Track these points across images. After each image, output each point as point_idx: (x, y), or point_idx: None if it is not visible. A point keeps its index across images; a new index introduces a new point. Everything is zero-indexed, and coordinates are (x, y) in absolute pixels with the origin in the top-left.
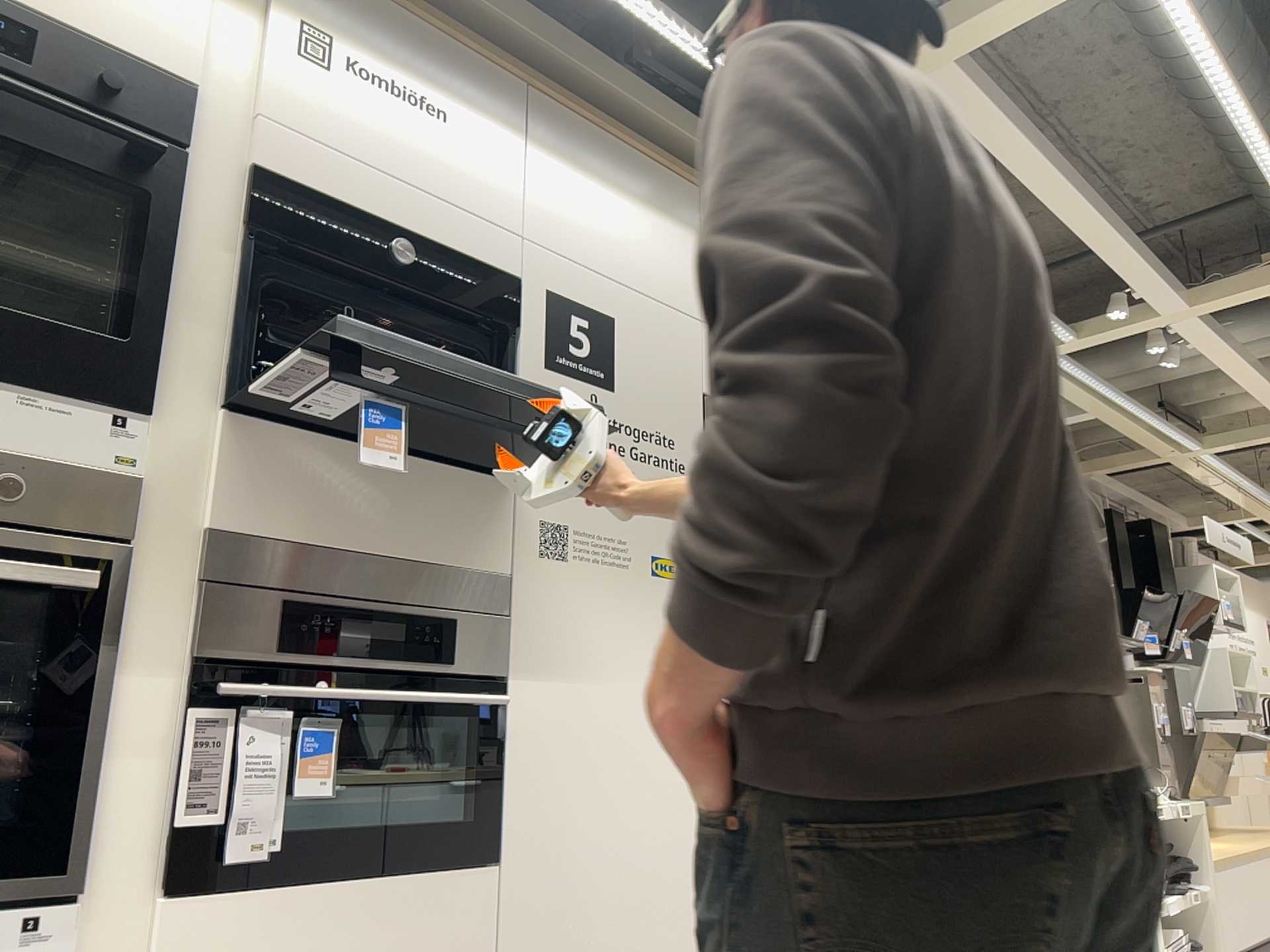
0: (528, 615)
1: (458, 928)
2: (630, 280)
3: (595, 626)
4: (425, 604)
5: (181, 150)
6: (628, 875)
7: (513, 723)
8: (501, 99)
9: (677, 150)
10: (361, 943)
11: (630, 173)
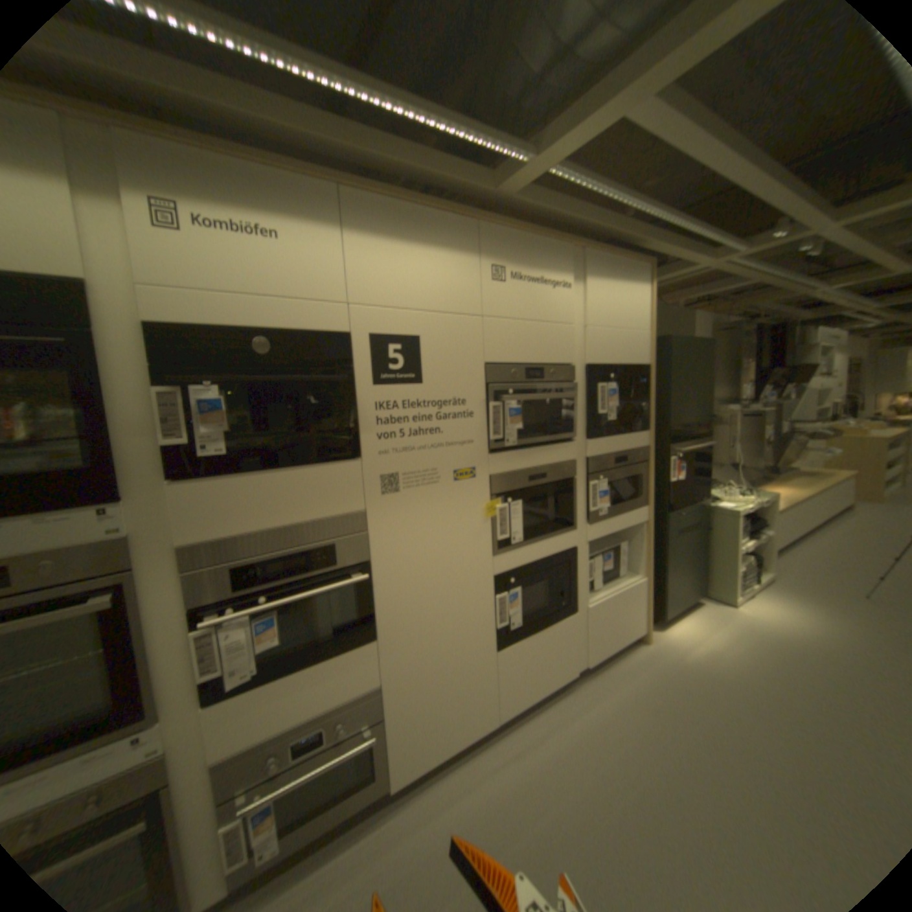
0: (378, 526)
1: (358, 671)
2: (429, 307)
3: (420, 518)
4: (315, 542)
5: (86, 330)
6: (447, 623)
7: (376, 579)
8: (317, 204)
9: (463, 191)
10: (308, 693)
11: (424, 228)
